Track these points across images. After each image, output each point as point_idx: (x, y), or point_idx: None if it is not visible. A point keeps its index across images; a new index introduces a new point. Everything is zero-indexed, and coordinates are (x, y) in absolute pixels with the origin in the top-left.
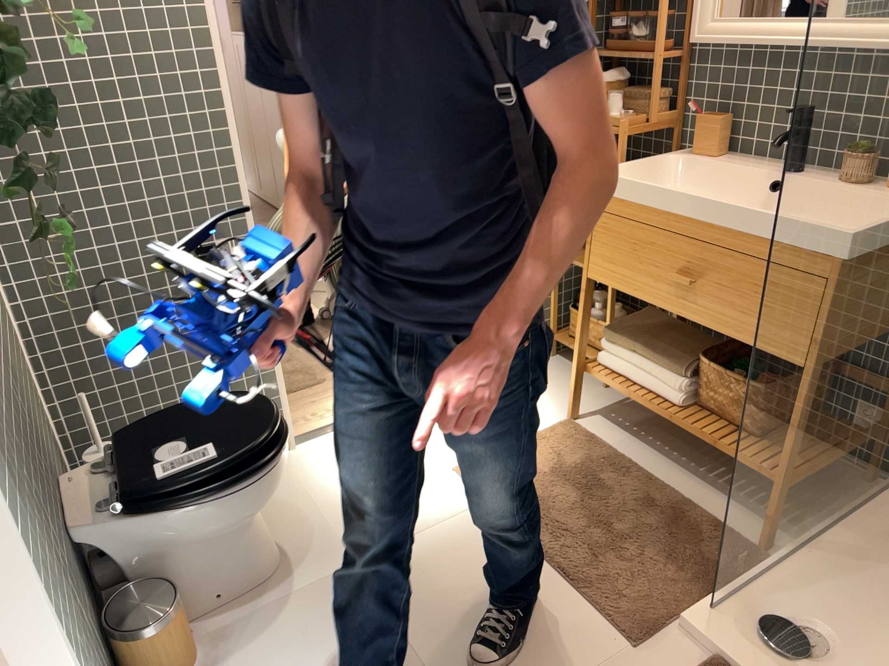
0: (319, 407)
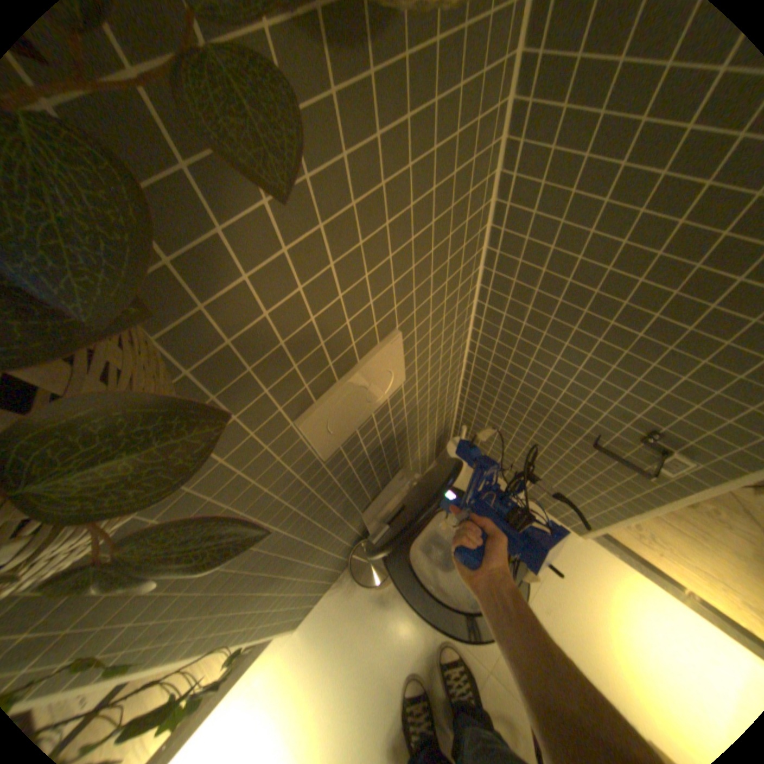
0: (654, 526)
